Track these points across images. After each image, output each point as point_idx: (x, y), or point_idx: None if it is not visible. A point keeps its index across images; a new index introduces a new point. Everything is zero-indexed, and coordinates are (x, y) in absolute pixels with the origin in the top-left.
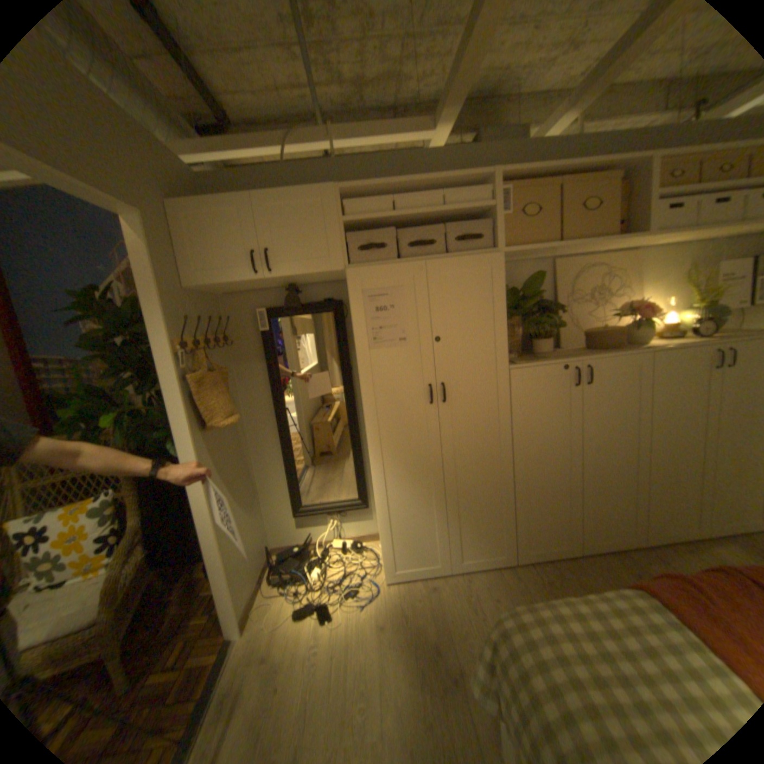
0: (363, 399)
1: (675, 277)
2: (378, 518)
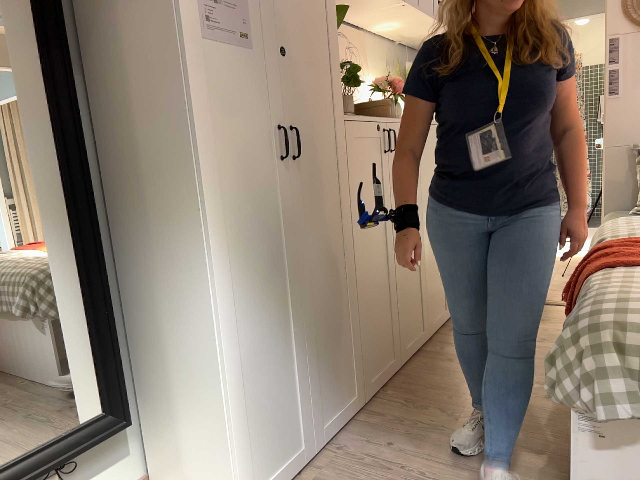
0: (192, 135)
1: (380, 69)
2: (224, 394)
